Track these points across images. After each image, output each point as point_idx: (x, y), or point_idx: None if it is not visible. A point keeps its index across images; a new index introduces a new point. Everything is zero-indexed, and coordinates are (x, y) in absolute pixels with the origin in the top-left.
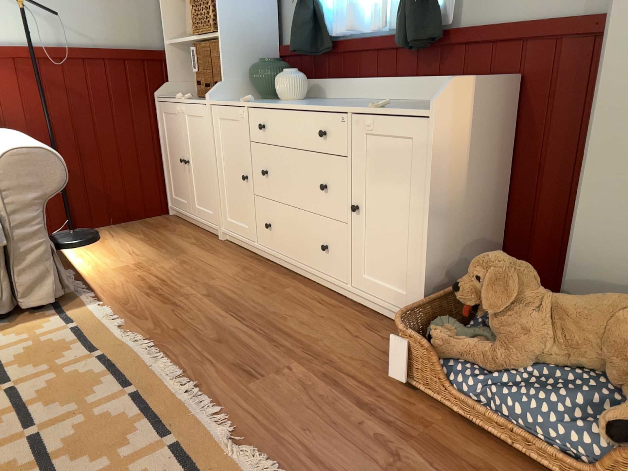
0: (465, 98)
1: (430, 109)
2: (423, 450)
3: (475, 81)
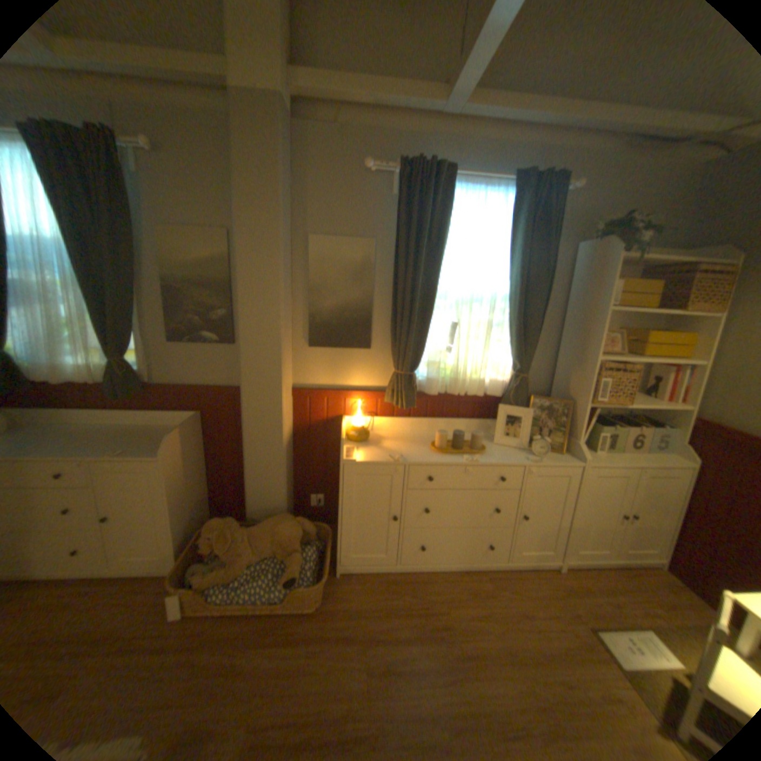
0: (175, 441)
1: (155, 455)
2: (204, 652)
3: (179, 429)
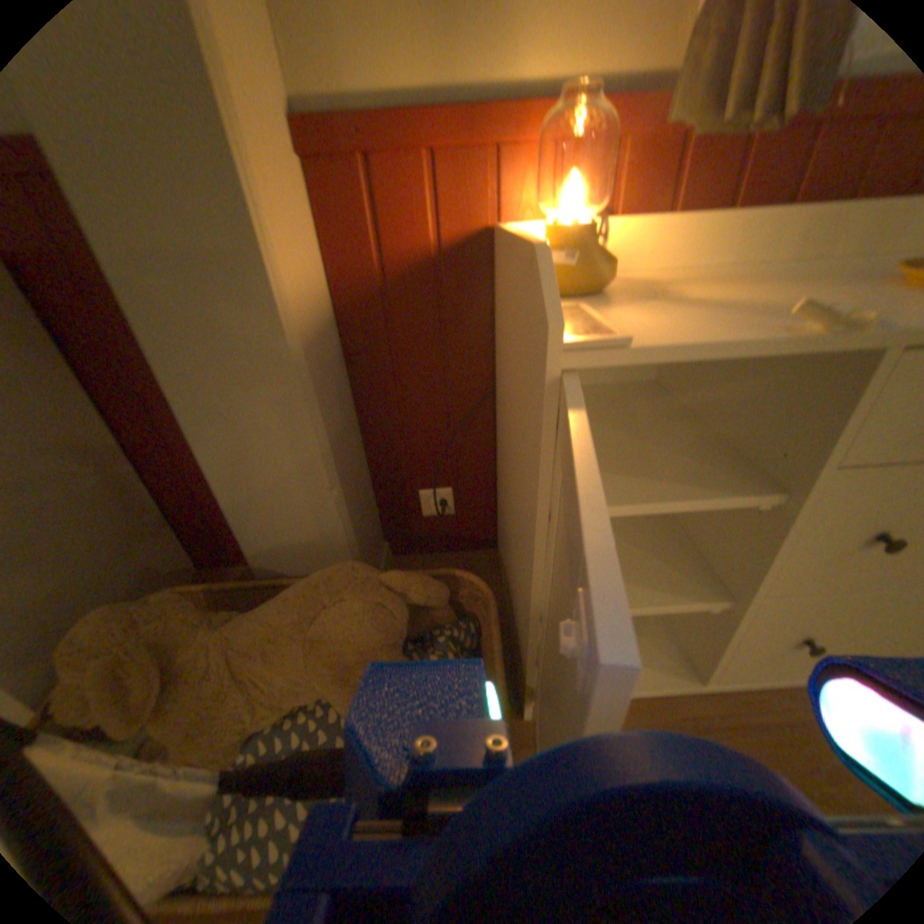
0: None
1: None
2: None
3: None
